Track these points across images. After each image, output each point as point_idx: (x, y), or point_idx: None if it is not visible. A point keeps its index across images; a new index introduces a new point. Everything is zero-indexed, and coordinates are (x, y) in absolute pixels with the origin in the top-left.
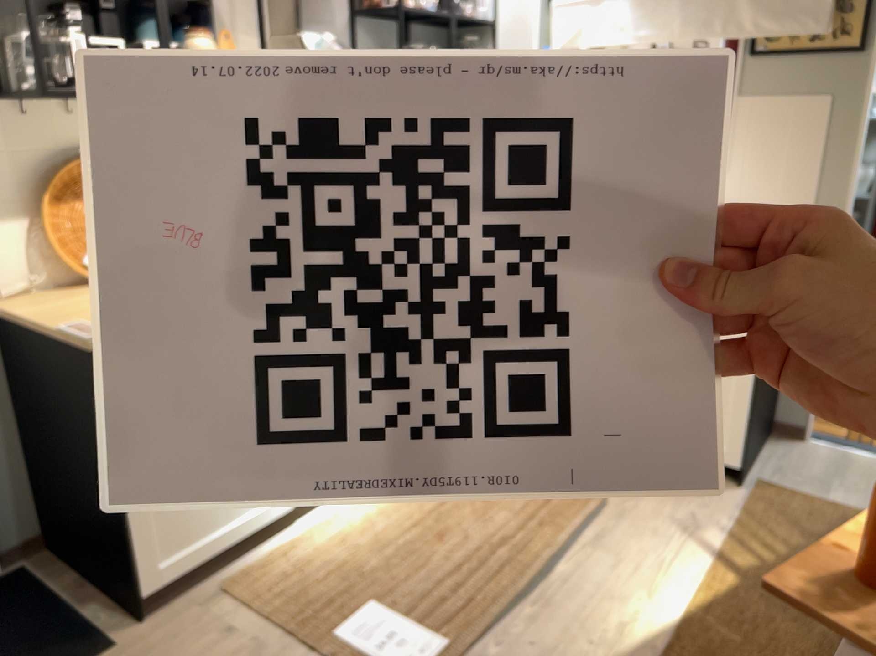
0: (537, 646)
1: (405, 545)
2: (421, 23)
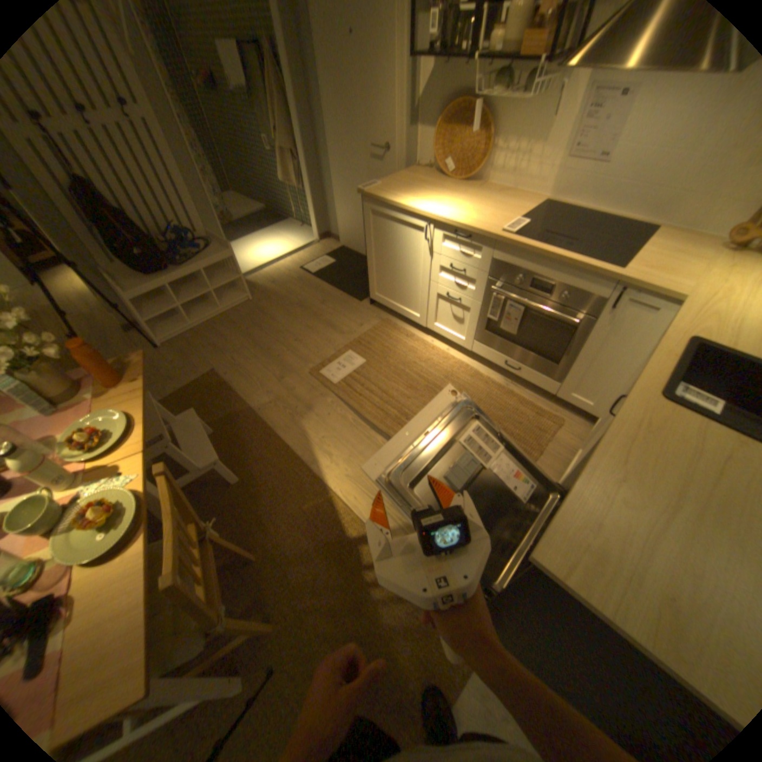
0: (328, 416)
1: (405, 373)
2: None
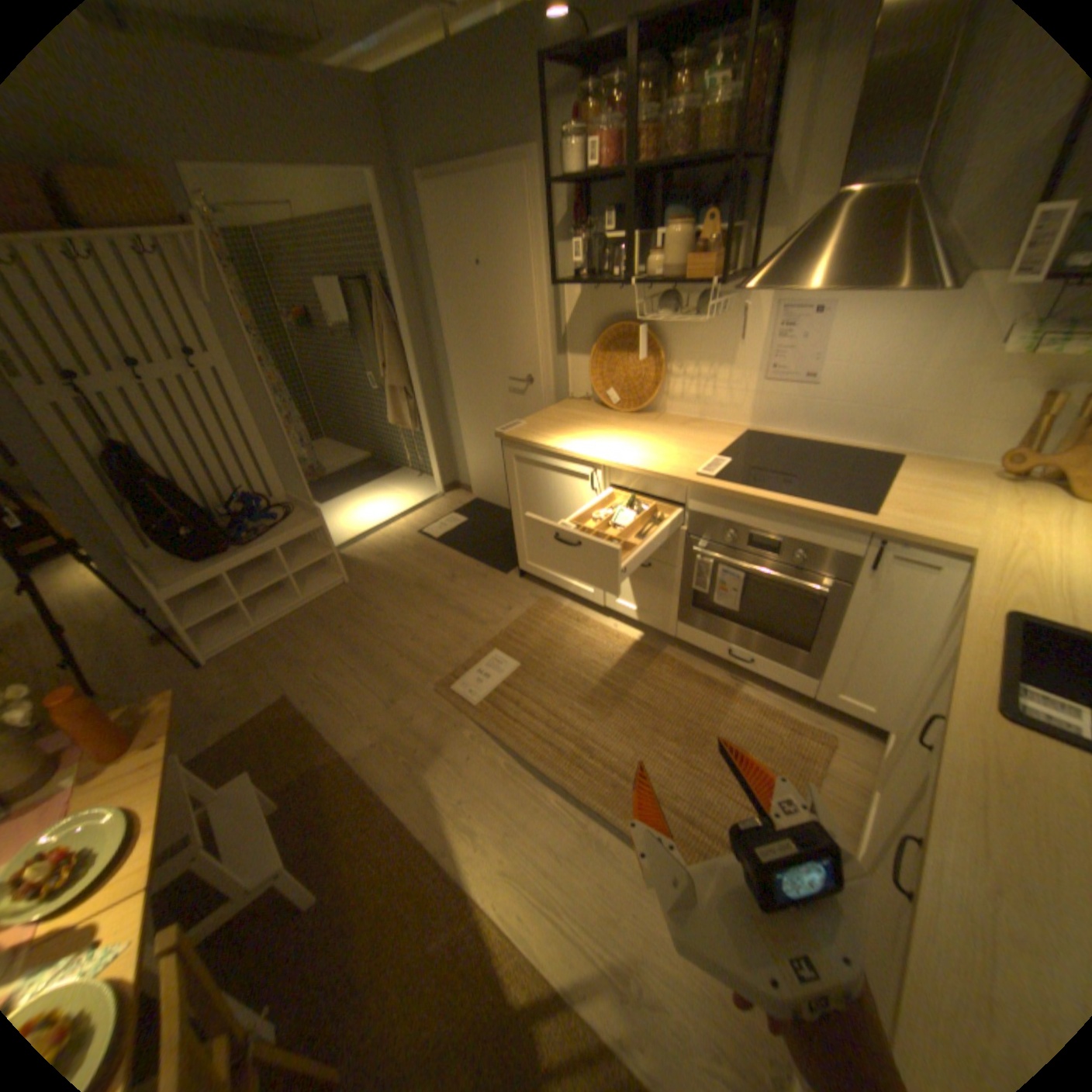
0: (468, 761)
1: (582, 678)
2: None
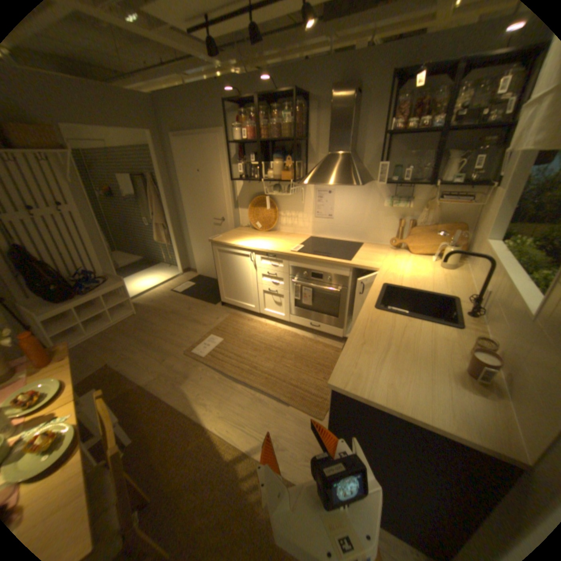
0: (201, 379)
1: (251, 342)
2: (460, 129)
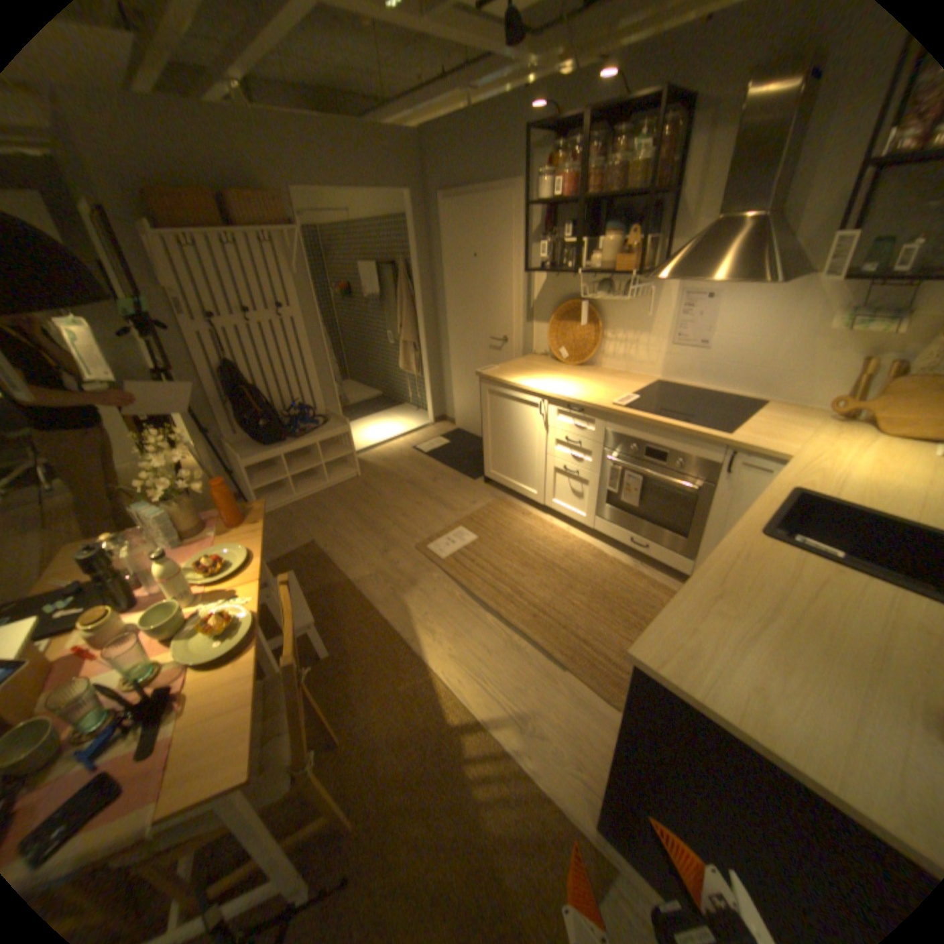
0: (434, 592)
1: (521, 551)
2: None
